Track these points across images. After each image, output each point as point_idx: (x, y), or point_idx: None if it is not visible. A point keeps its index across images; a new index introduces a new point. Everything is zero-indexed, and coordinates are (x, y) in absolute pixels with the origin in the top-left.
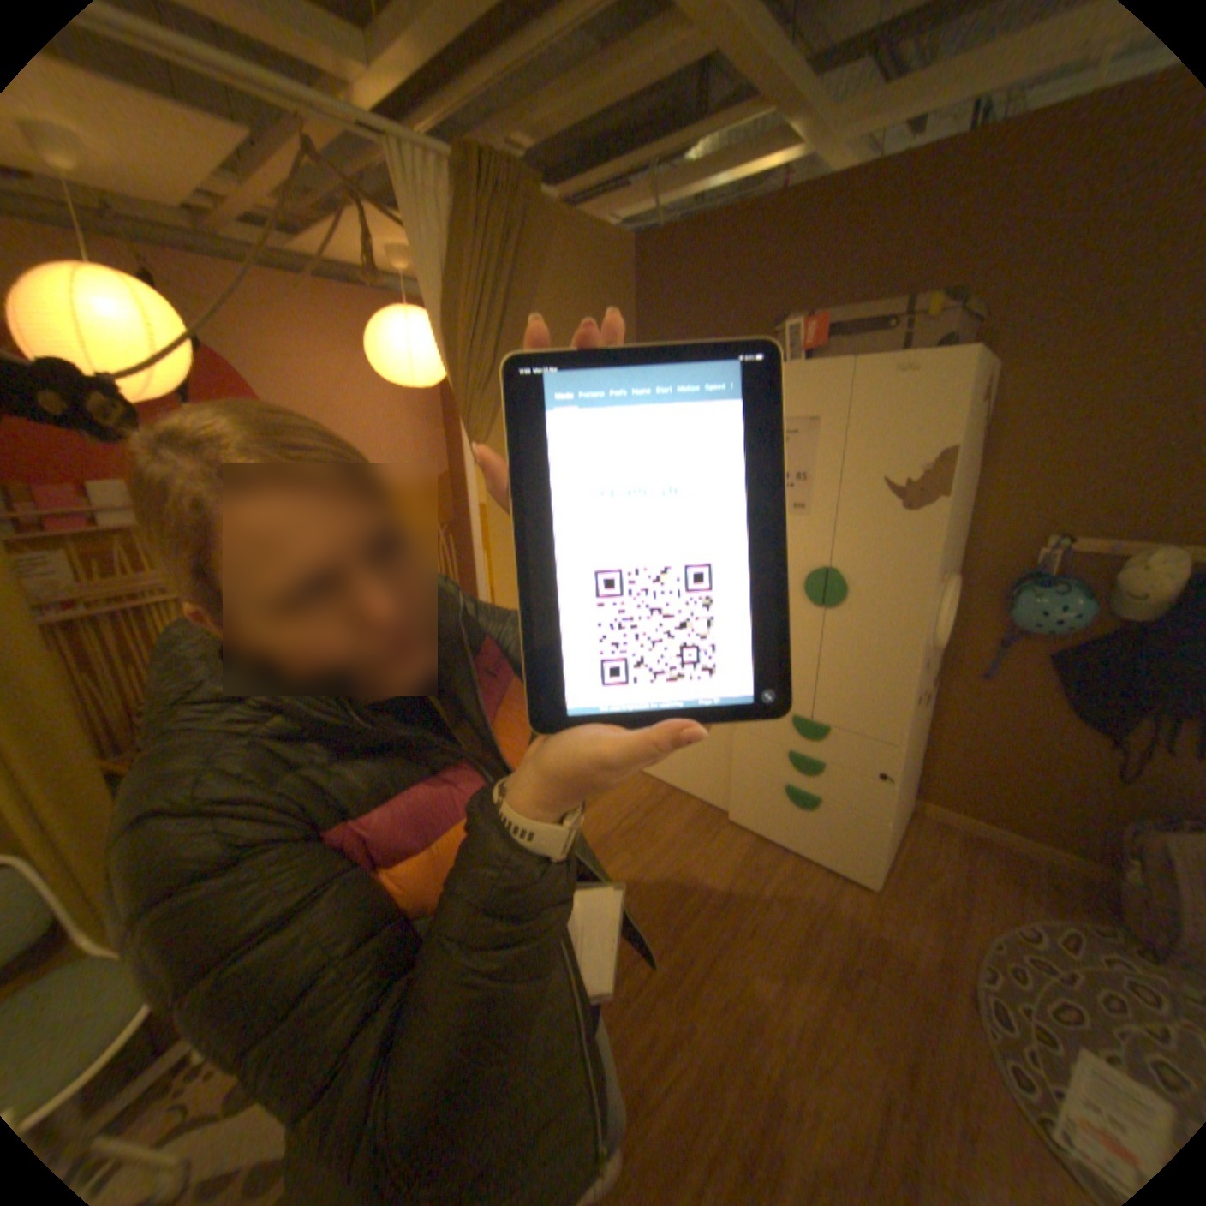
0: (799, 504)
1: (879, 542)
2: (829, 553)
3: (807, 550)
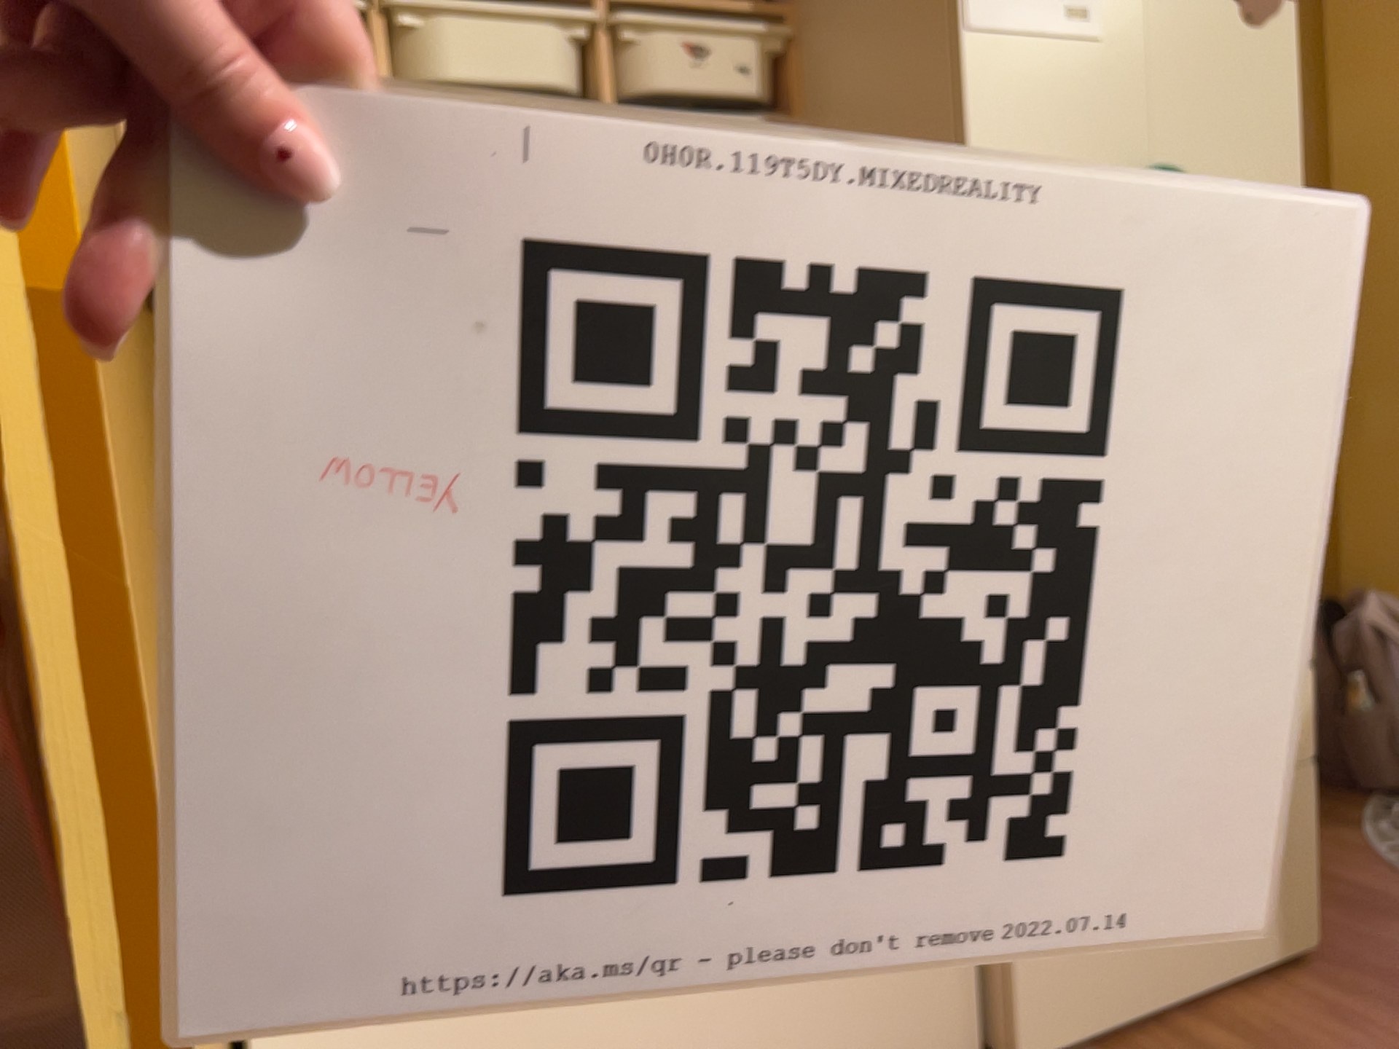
0: (1083, 5)
1: (1227, 96)
2: (1152, 130)
3: (1112, 129)
